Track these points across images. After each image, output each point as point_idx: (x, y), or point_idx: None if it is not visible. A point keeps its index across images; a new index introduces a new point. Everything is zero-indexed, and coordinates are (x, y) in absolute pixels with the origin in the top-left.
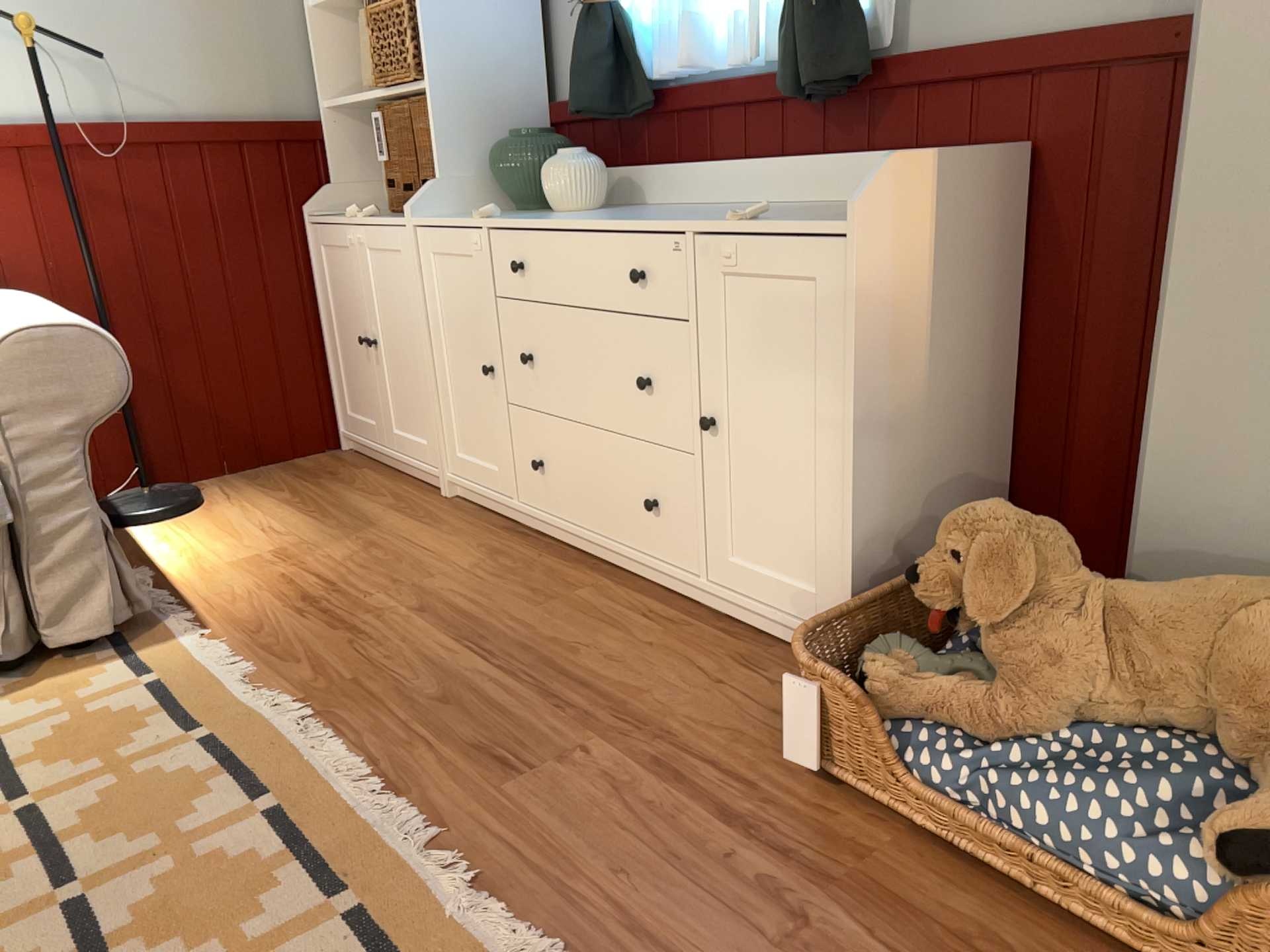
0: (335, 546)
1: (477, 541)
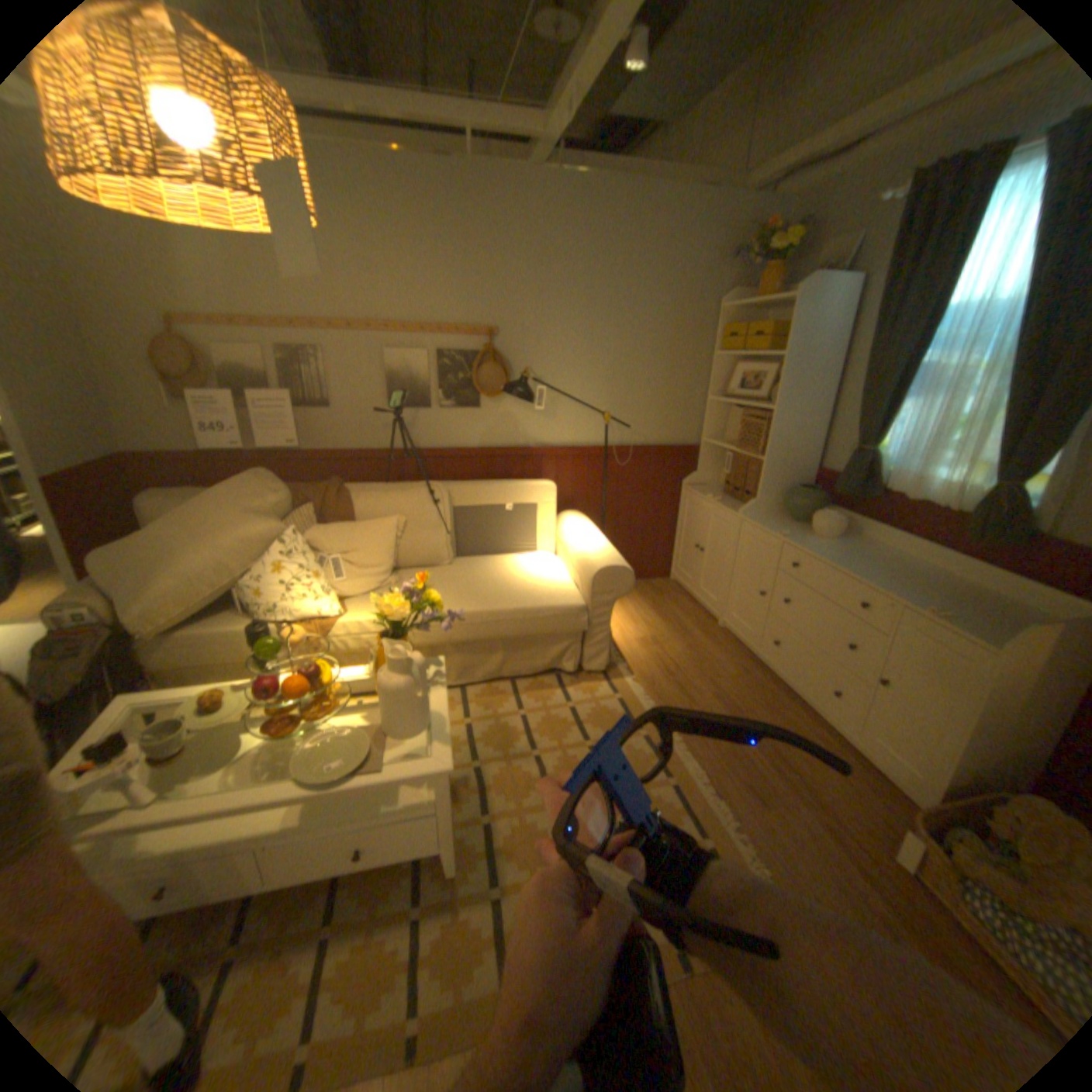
0: (675, 644)
1: (737, 662)
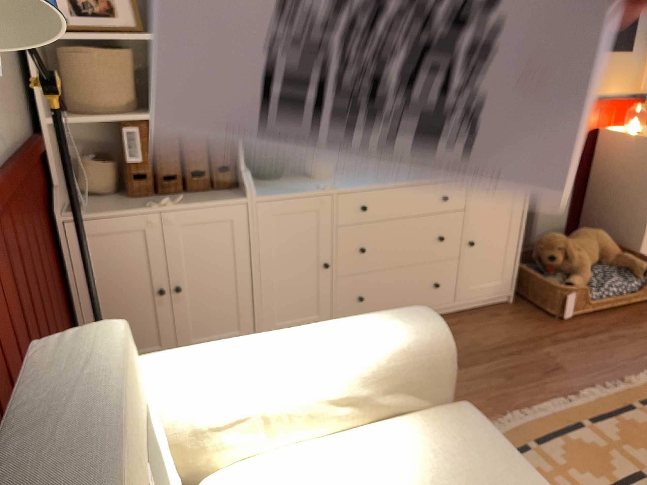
0: None
1: None
